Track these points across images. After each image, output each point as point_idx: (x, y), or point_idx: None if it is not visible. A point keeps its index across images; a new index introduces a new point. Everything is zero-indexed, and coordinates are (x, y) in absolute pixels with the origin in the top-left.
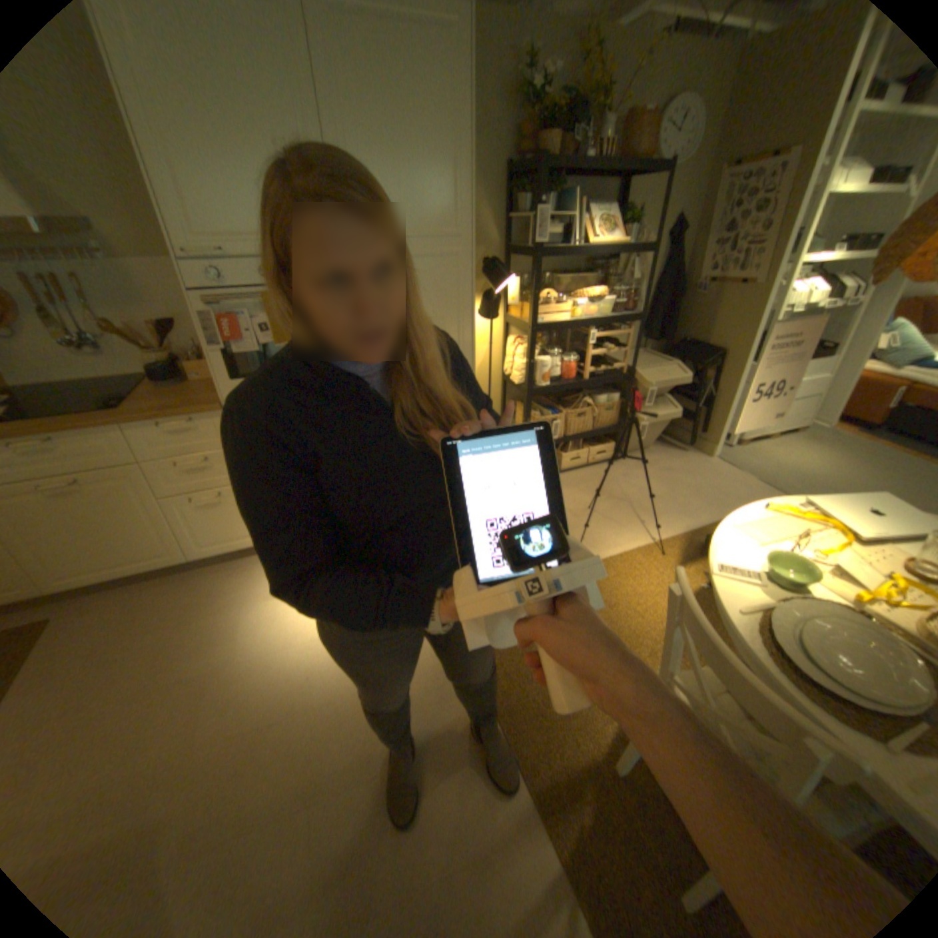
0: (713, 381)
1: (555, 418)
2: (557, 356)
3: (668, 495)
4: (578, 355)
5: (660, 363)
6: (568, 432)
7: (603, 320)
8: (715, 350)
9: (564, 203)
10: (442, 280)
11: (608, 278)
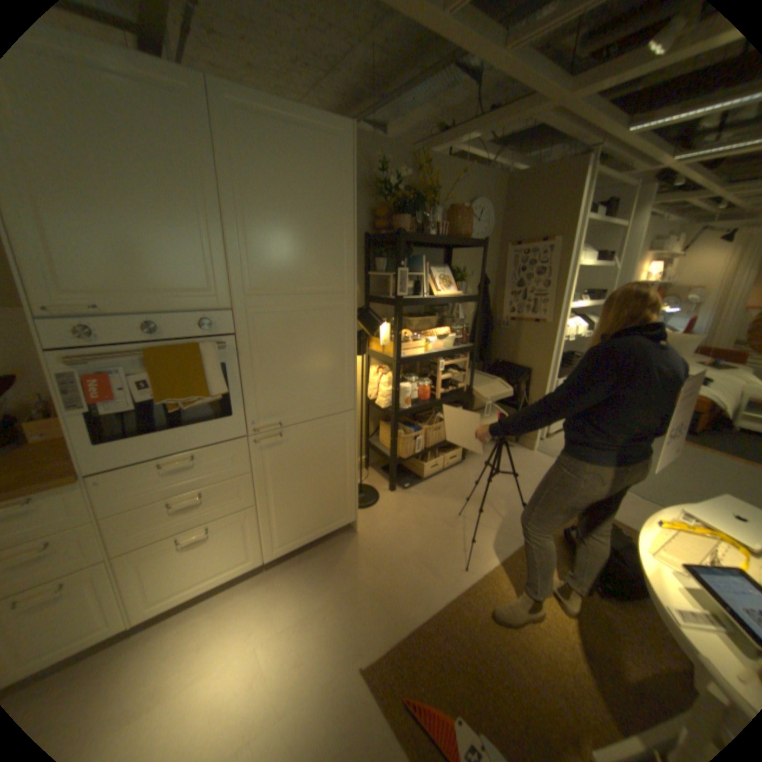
0: (524, 392)
1: (418, 434)
2: (414, 381)
3: (516, 490)
4: (430, 380)
5: (486, 380)
6: (428, 444)
7: (448, 352)
8: (523, 369)
9: (411, 265)
10: (329, 328)
11: (443, 318)
